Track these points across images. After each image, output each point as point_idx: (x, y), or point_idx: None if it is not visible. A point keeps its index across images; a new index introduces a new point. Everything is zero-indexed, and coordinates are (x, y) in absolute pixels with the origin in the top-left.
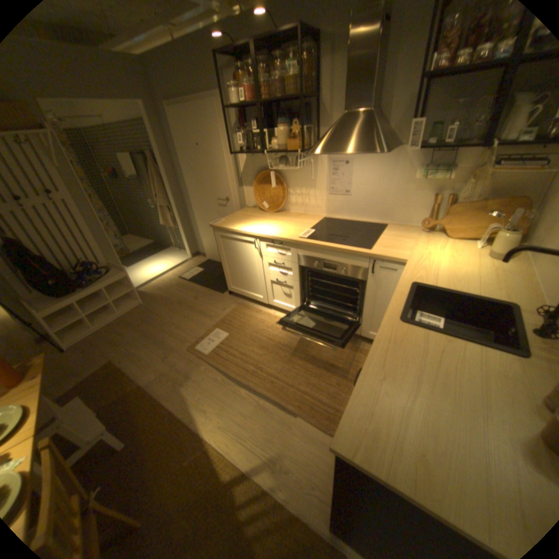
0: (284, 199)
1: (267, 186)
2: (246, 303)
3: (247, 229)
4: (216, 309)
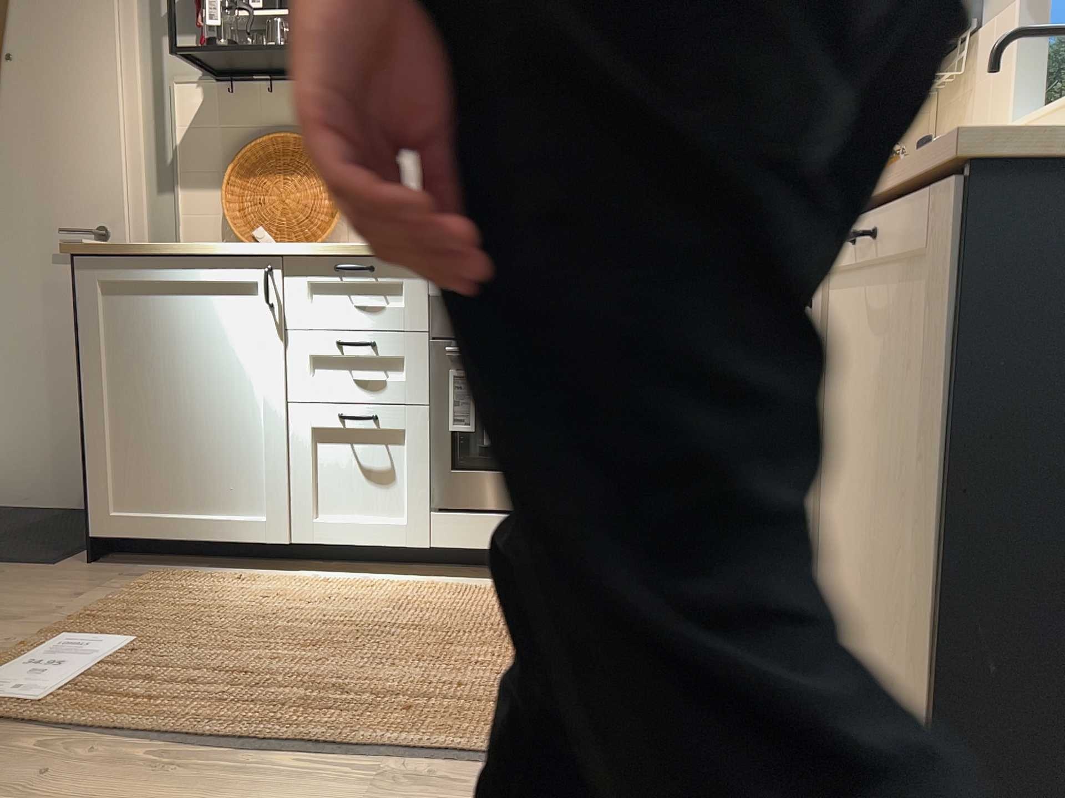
0: (333, 217)
1: (276, 179)
2: (180, 572)
3: (235, 246)
4: (35, 602)
